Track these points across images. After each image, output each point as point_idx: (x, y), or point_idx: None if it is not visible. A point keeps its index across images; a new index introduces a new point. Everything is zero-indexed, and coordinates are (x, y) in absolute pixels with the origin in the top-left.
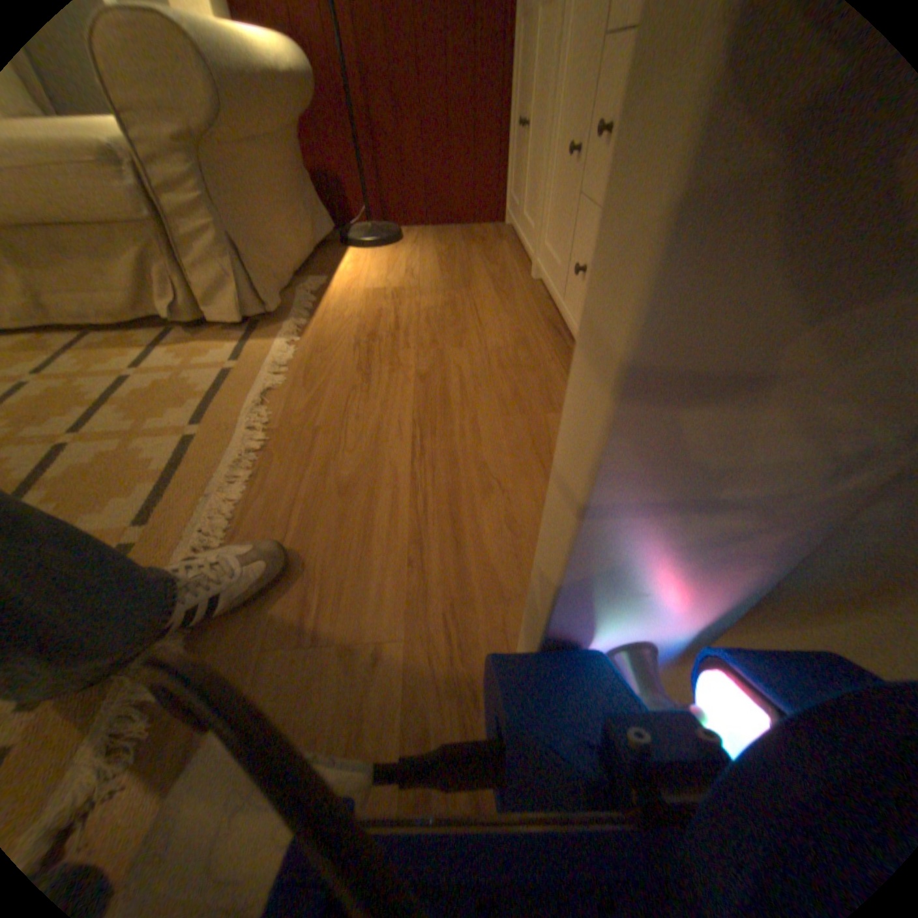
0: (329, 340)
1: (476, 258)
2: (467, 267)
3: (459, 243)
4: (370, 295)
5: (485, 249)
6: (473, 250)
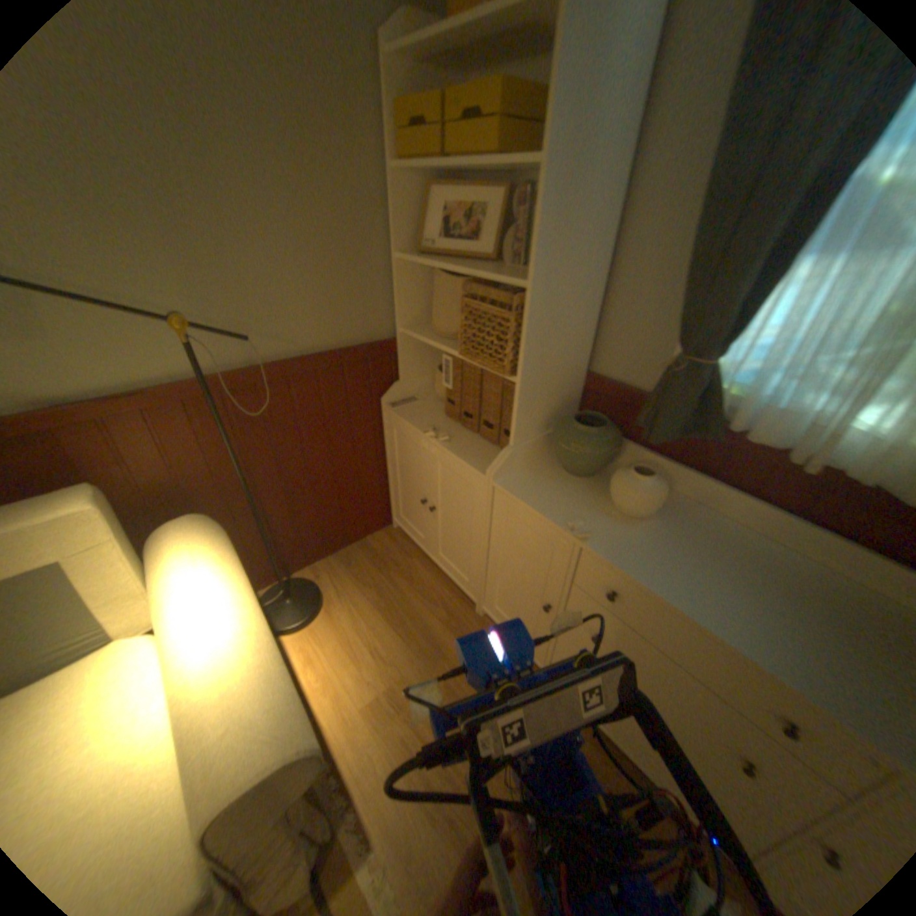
0: (400, 828)
1: (414, 599)
2: (418, 620)
3: (380, 578)
4: (374, 718)
5: (409, 580)
6: (401, 585)
